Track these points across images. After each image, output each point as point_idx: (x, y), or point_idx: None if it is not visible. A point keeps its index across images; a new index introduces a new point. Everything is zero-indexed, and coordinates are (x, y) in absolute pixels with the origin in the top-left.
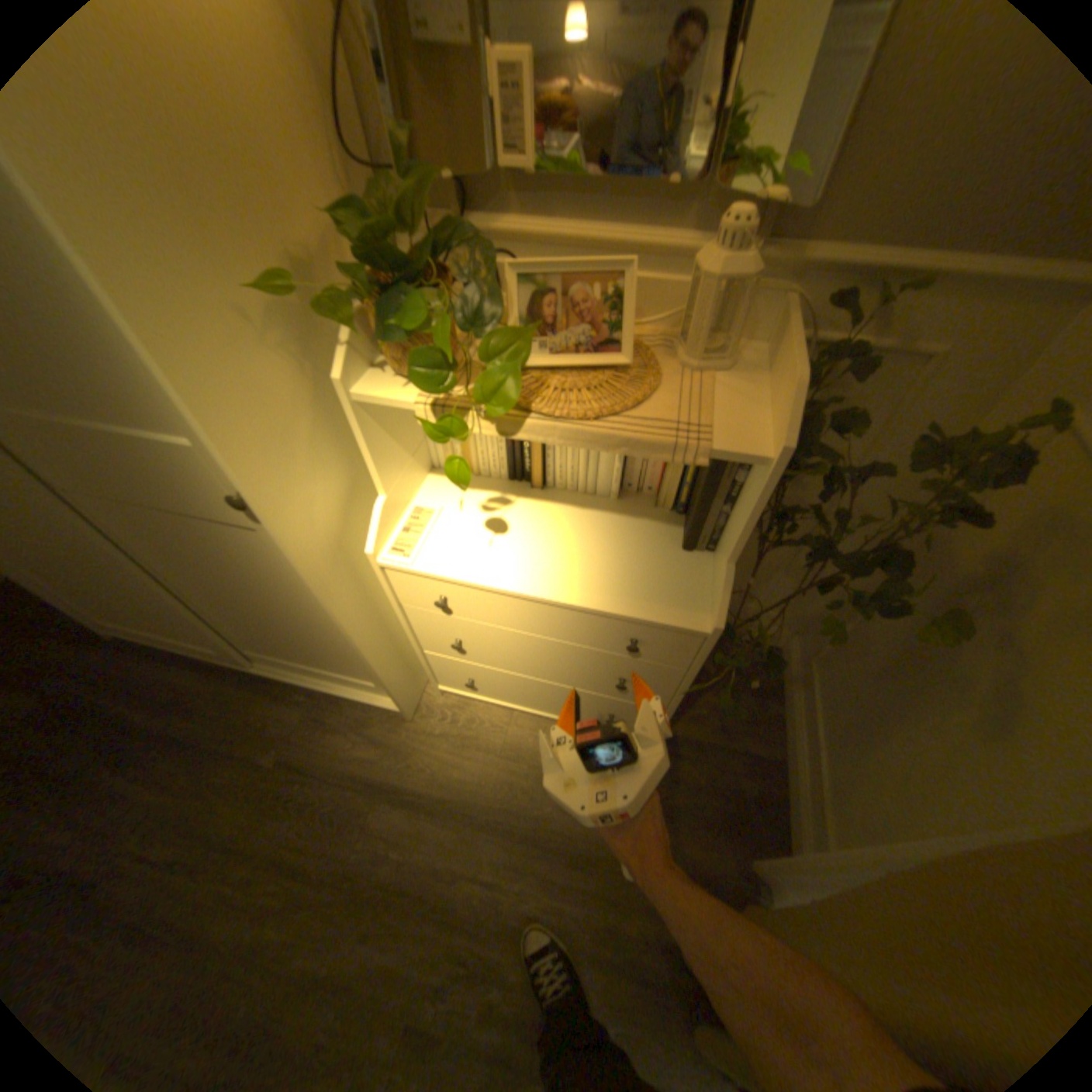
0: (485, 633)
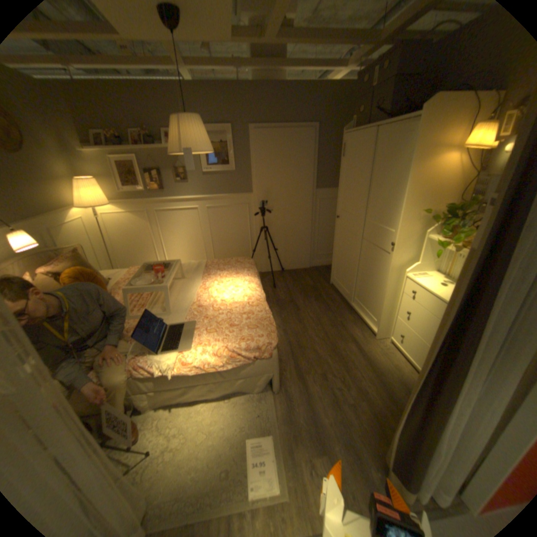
0: (419, 311)
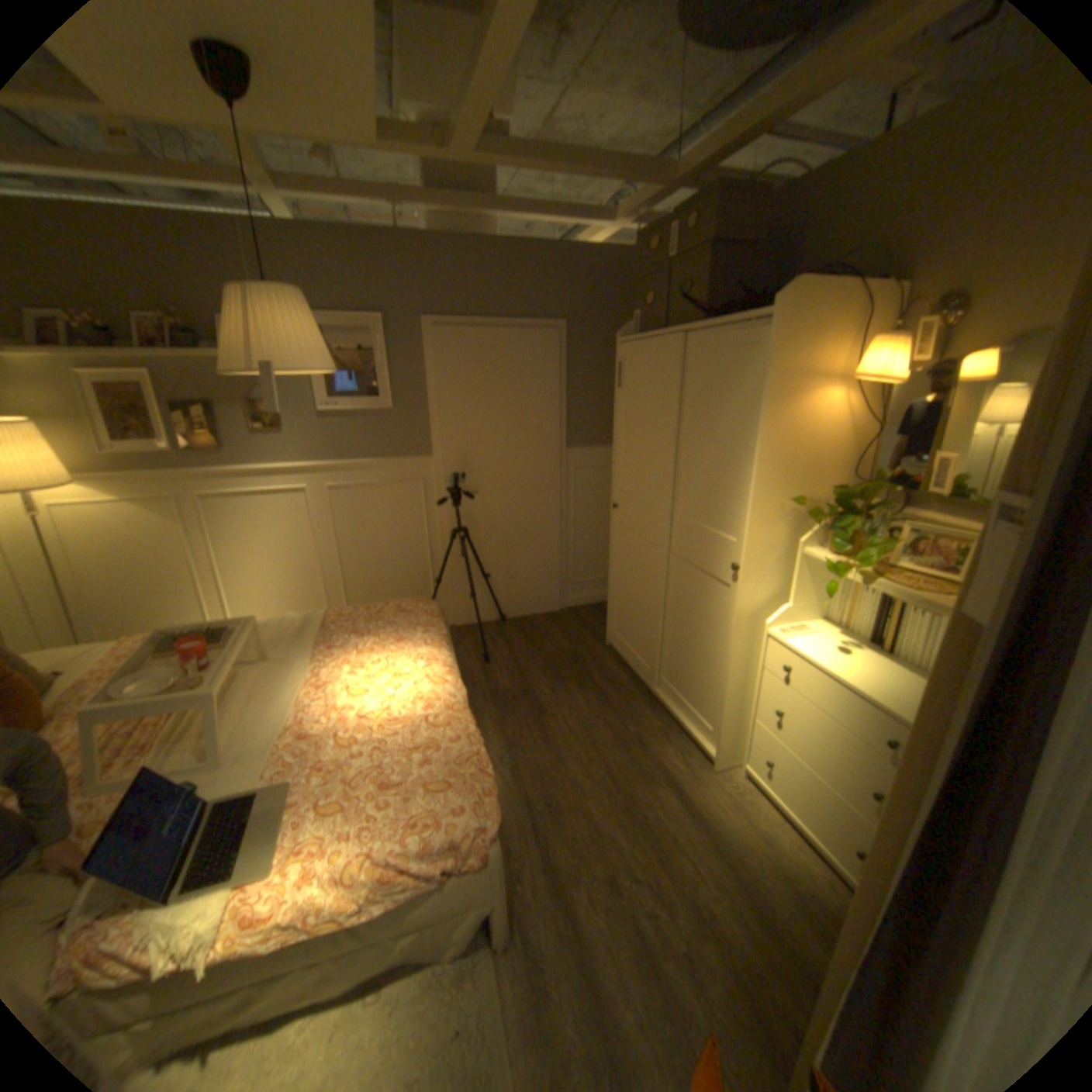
0: (801, 709)
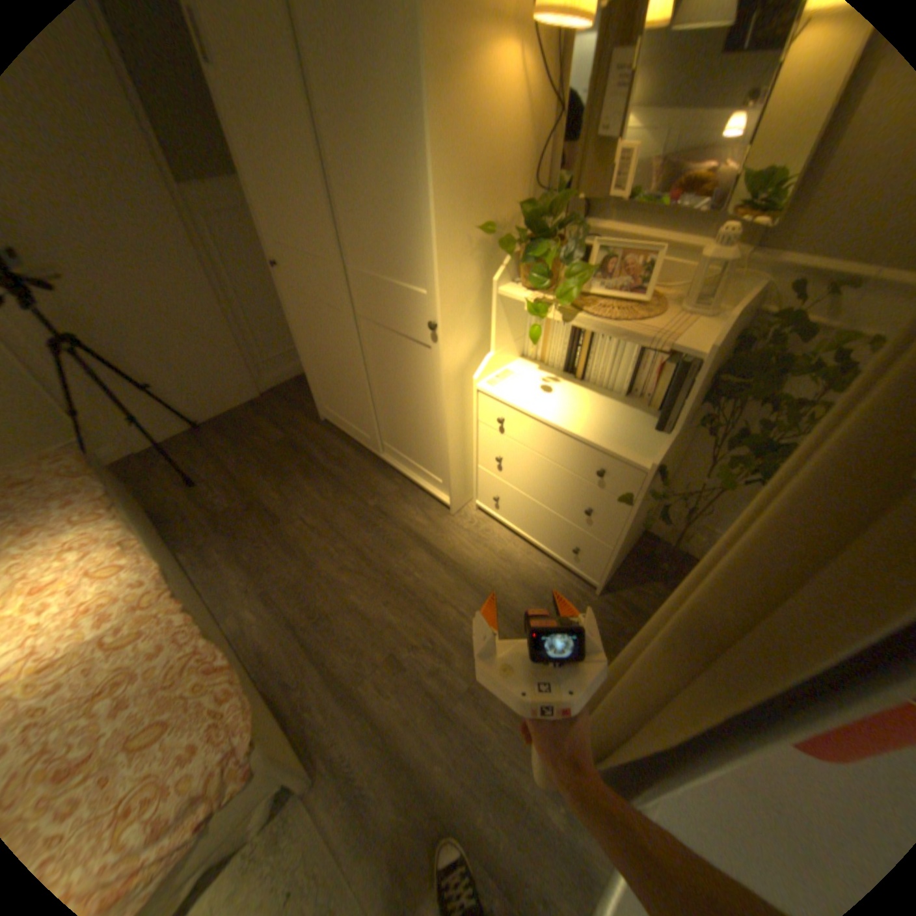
0: (517, 453)
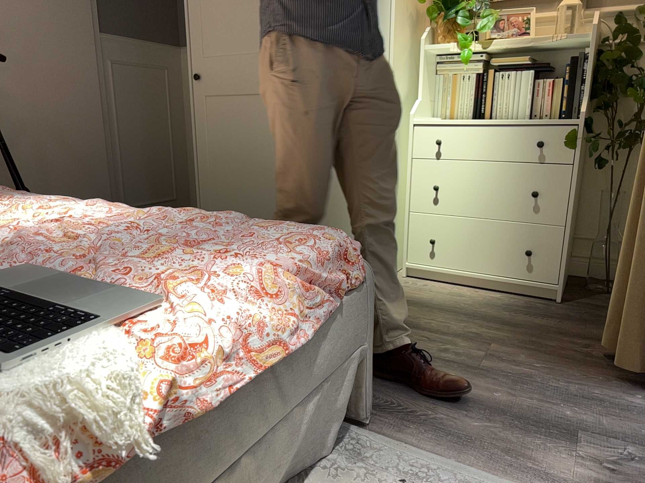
0: (455, 171)
